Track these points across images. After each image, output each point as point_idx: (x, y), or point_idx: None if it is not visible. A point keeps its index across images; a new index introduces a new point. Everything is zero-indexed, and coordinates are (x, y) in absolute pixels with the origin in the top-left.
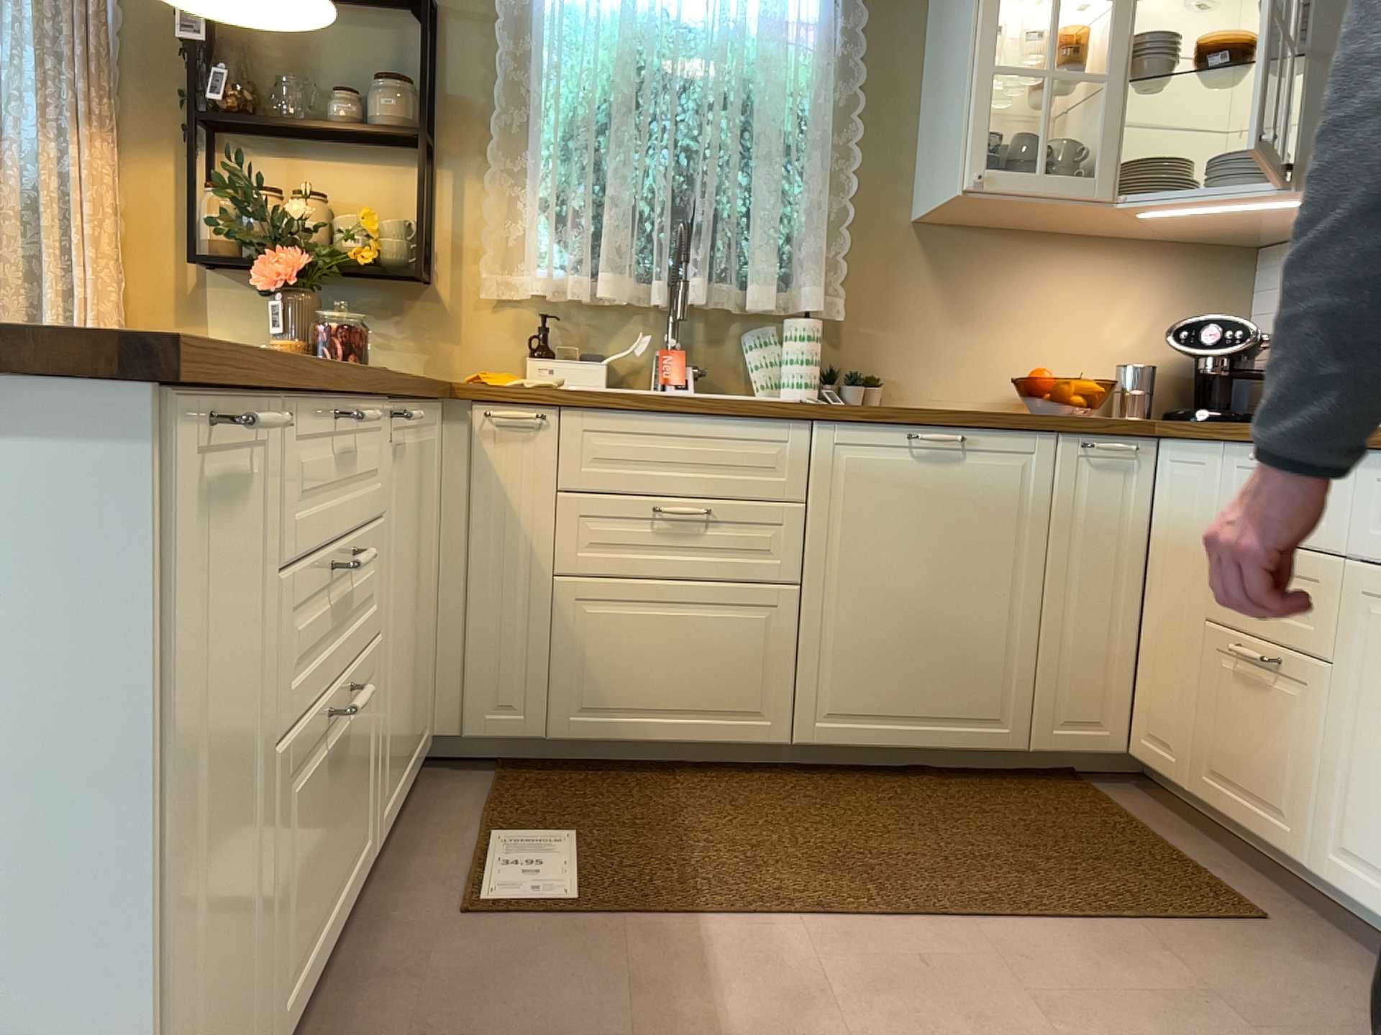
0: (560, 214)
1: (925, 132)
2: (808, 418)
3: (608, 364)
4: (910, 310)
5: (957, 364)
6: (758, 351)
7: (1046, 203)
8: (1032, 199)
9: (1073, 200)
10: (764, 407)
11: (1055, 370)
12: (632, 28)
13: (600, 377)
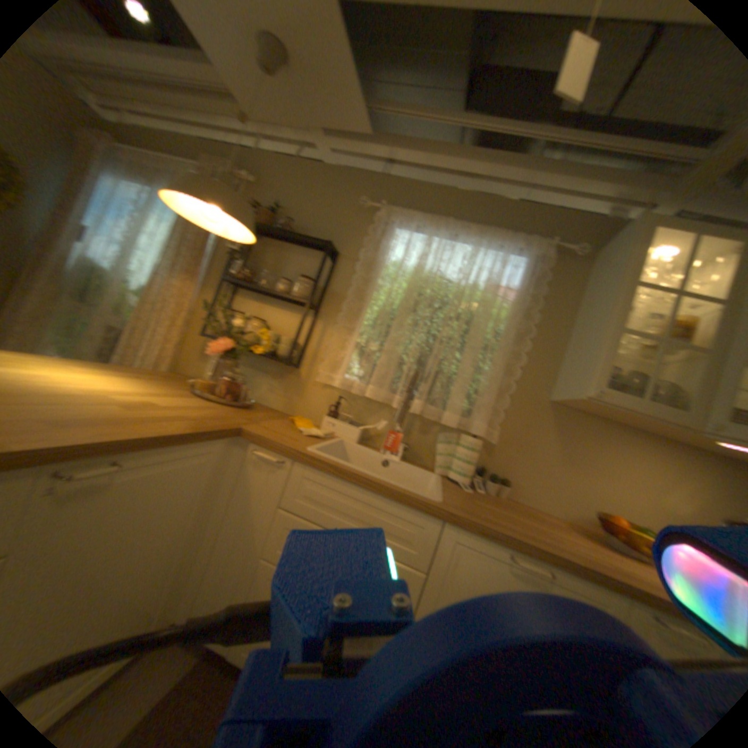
0: (365, 353)
1: (570, 357)
2: (444, 521)
3: (365, 430)
4: (539, 450)
5: (562, 490)
6: (444, 448)
7: (649, 421)
8: (638, 416)
9: (671, 424)
10: (417, 503)
11: (628, 514)
12: (422, 276)
13: (358, 437)
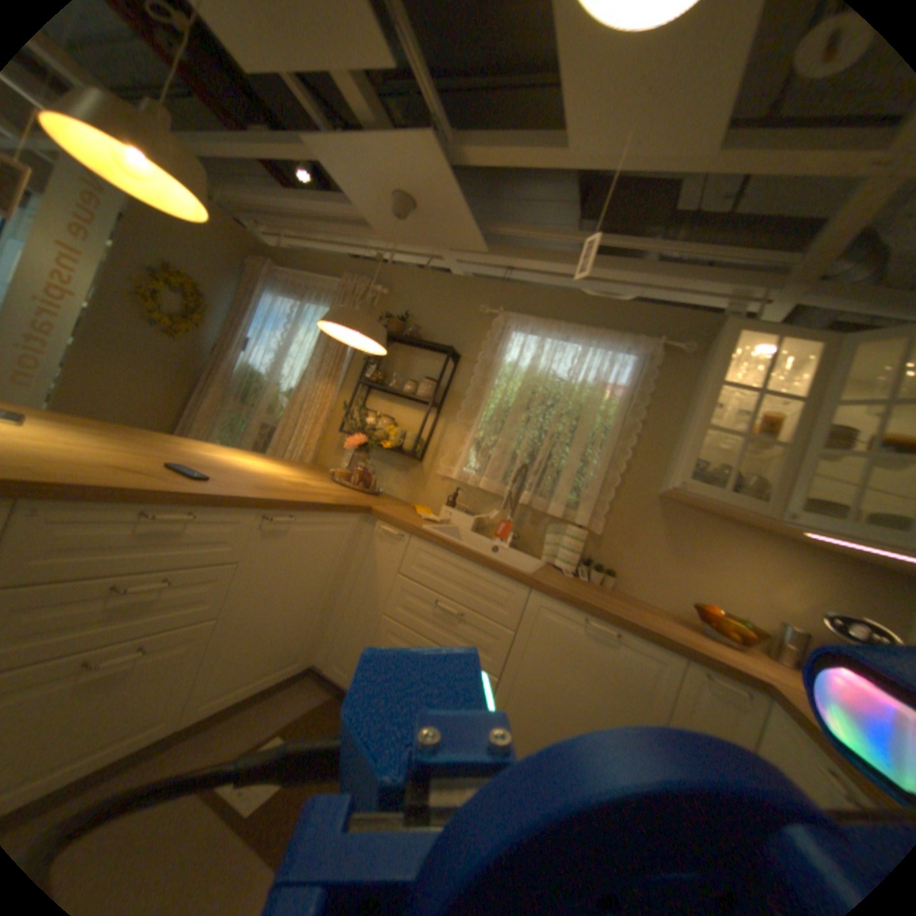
0: (479, 448)
1: (676, 452)
2: (528, 587)
3: (478, 519)
4: (644, 543)
5: (667, 582)
6: (551, 537)
7: (730, 510)
8: (720, 505)
9: (750, 514)
10: (506, 571)
11: (734, 609)
12: (532, 376)
13: (470, 525)
